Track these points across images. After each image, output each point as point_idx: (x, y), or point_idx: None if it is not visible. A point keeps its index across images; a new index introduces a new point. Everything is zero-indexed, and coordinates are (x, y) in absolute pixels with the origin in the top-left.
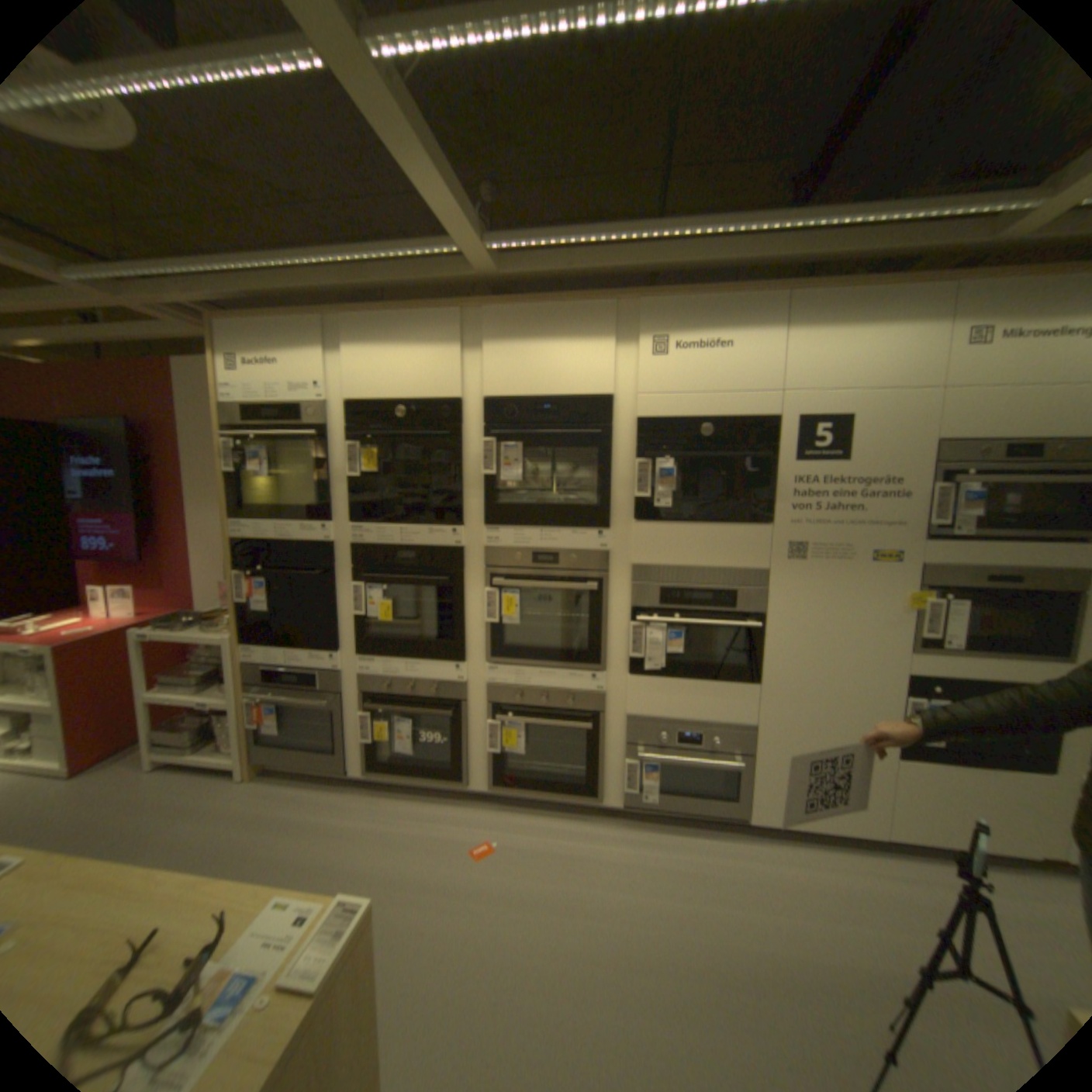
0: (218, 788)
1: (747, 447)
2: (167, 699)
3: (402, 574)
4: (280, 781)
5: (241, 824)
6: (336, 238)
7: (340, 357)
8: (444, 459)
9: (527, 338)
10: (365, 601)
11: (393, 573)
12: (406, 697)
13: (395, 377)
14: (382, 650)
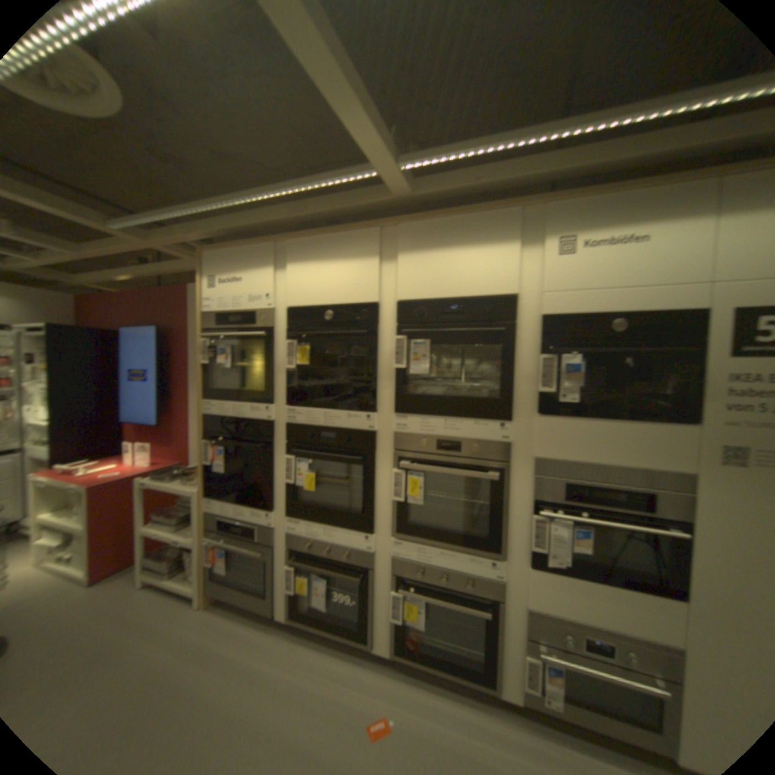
0: (183, 610)
1: (668, 341)
2: (157, 532)
3: (326, 450)
4: (228, 611)
5: (190, 650)
6: (284, 178)
7: (287, 273)
8: (364, 353)
9: (437, 246)
10: (295, 471)
11: (318, 449)
12: (325, 558)
13: (327, 286)
14: (307, 513)
